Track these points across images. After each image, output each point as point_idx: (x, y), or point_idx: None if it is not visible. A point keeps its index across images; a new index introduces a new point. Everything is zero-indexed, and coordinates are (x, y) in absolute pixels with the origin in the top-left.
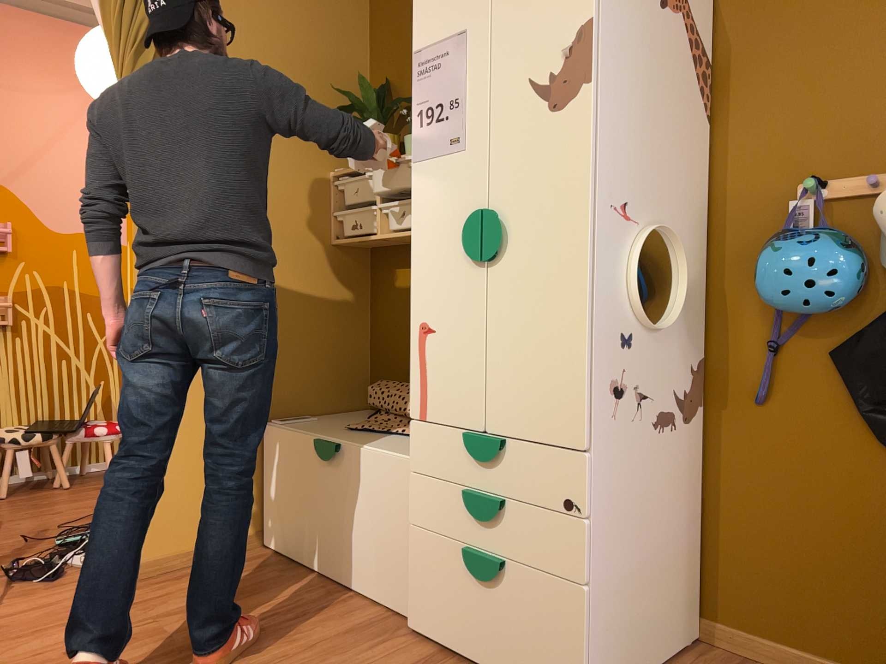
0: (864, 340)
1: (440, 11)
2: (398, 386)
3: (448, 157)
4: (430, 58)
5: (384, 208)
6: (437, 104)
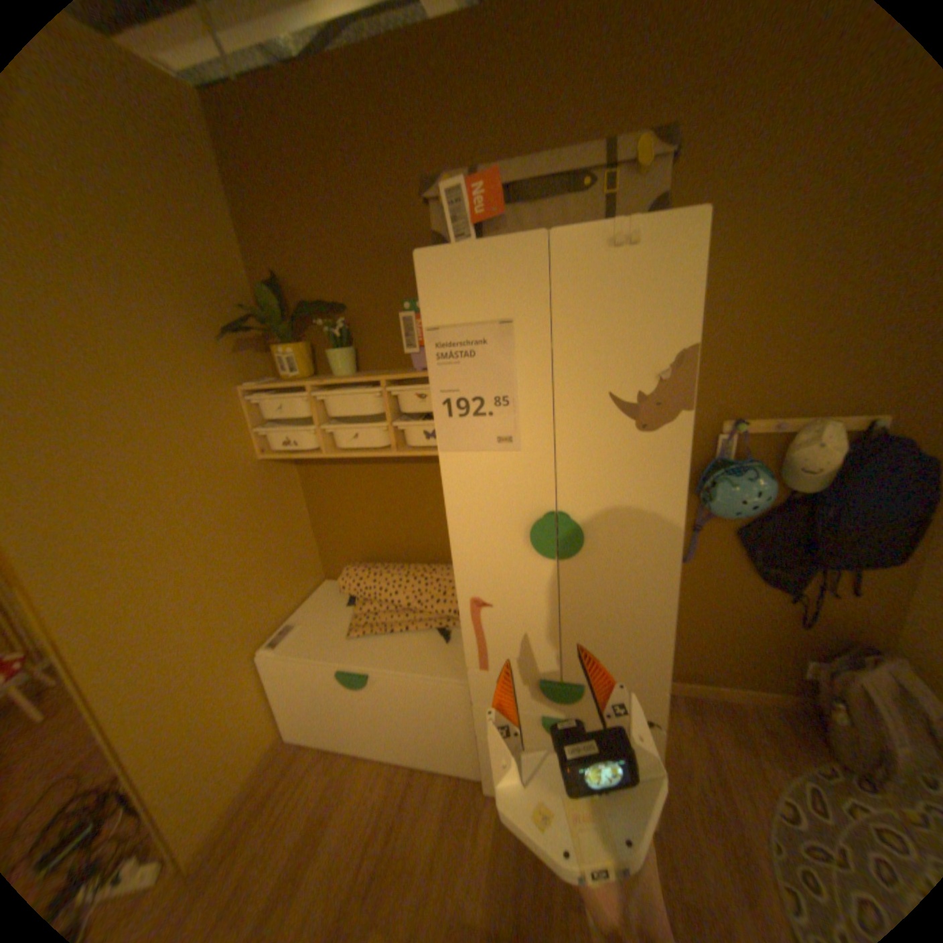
0: (766, 528)
1: (465, 284)
2: (371, 574)
3: (495, 455)
4: (455, 340)
5: (324, 429)
6: (474, 397)
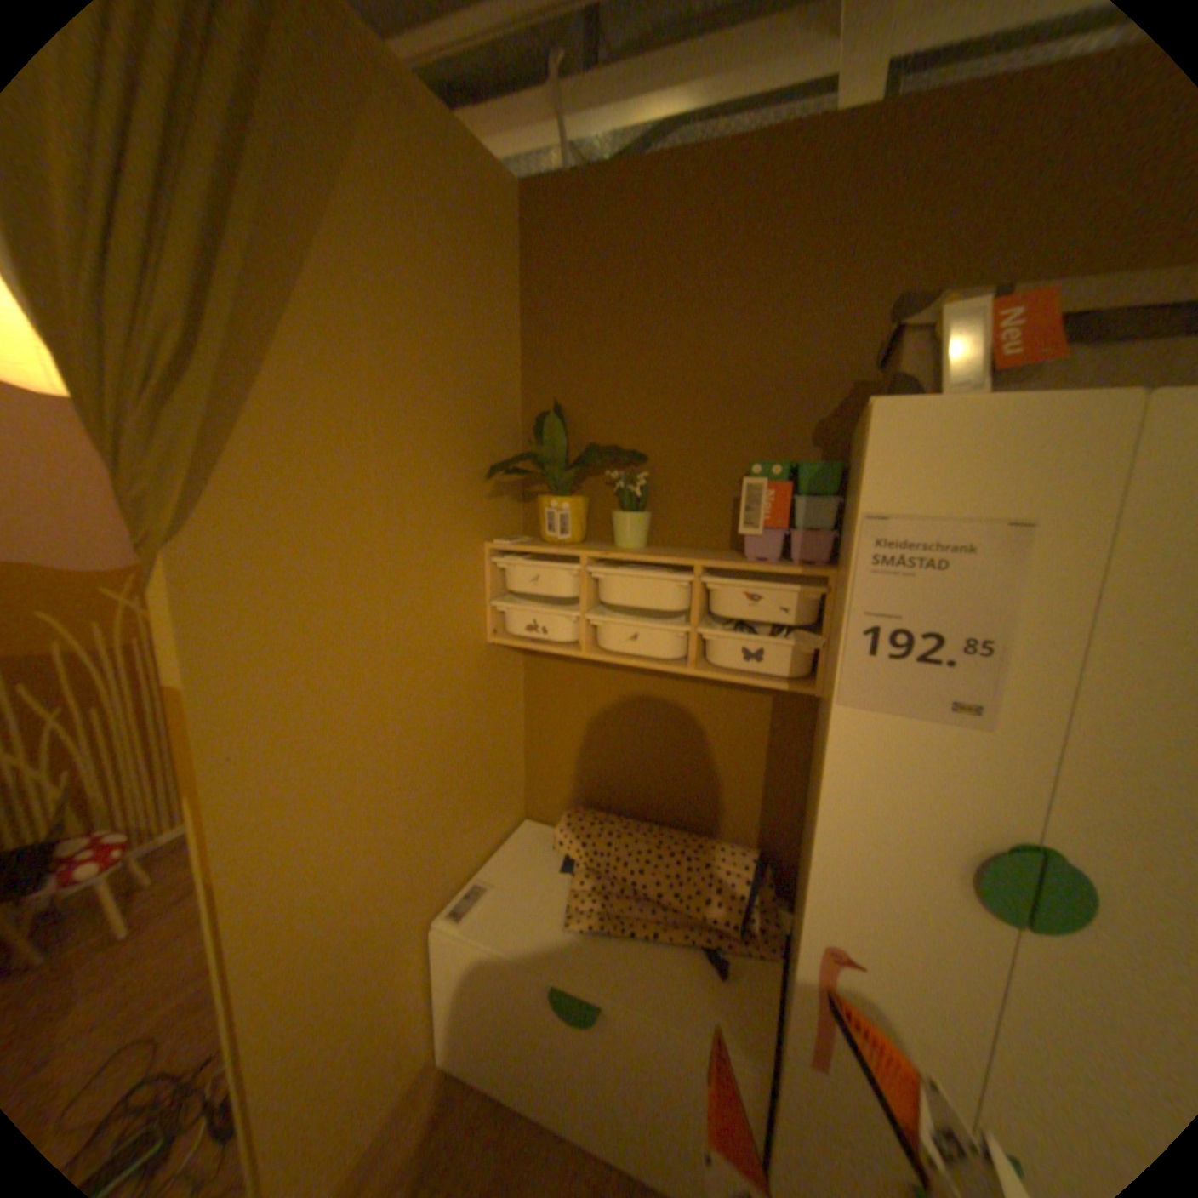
0: None
1: (958, 455)
2: (605, 832)
3: (942, 730)
4: (917, 538)
5: (592, 617)
6: (928, 631)
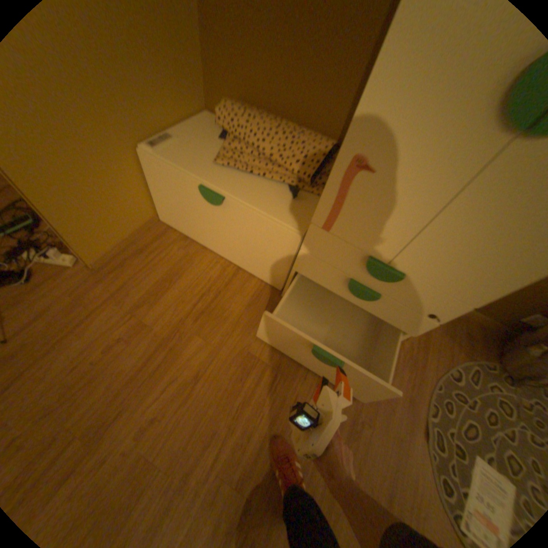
0: None
1: None
2: (246, 114)
3: None
4: None
5: None
6: None
